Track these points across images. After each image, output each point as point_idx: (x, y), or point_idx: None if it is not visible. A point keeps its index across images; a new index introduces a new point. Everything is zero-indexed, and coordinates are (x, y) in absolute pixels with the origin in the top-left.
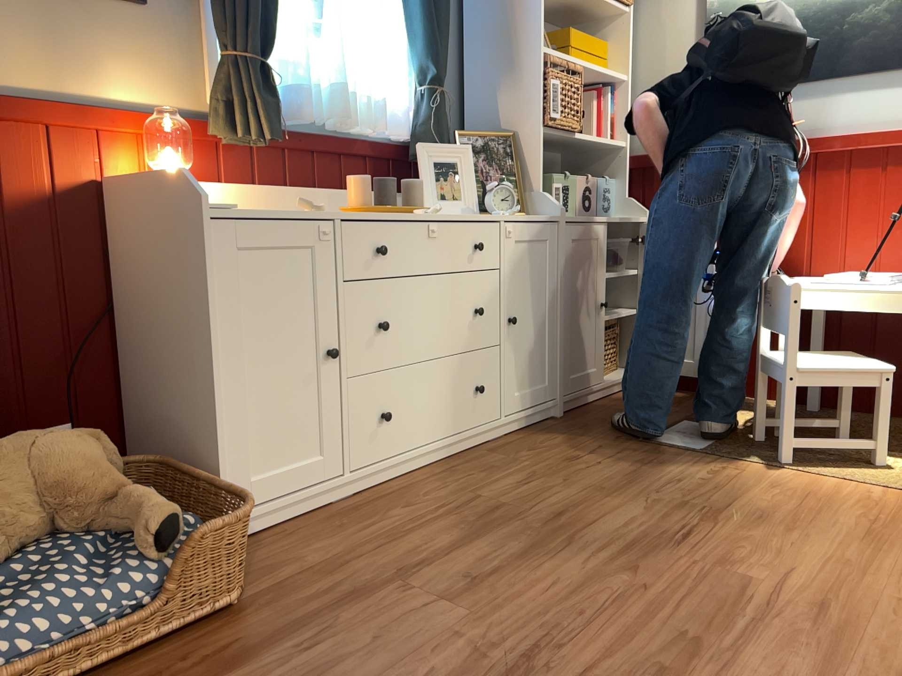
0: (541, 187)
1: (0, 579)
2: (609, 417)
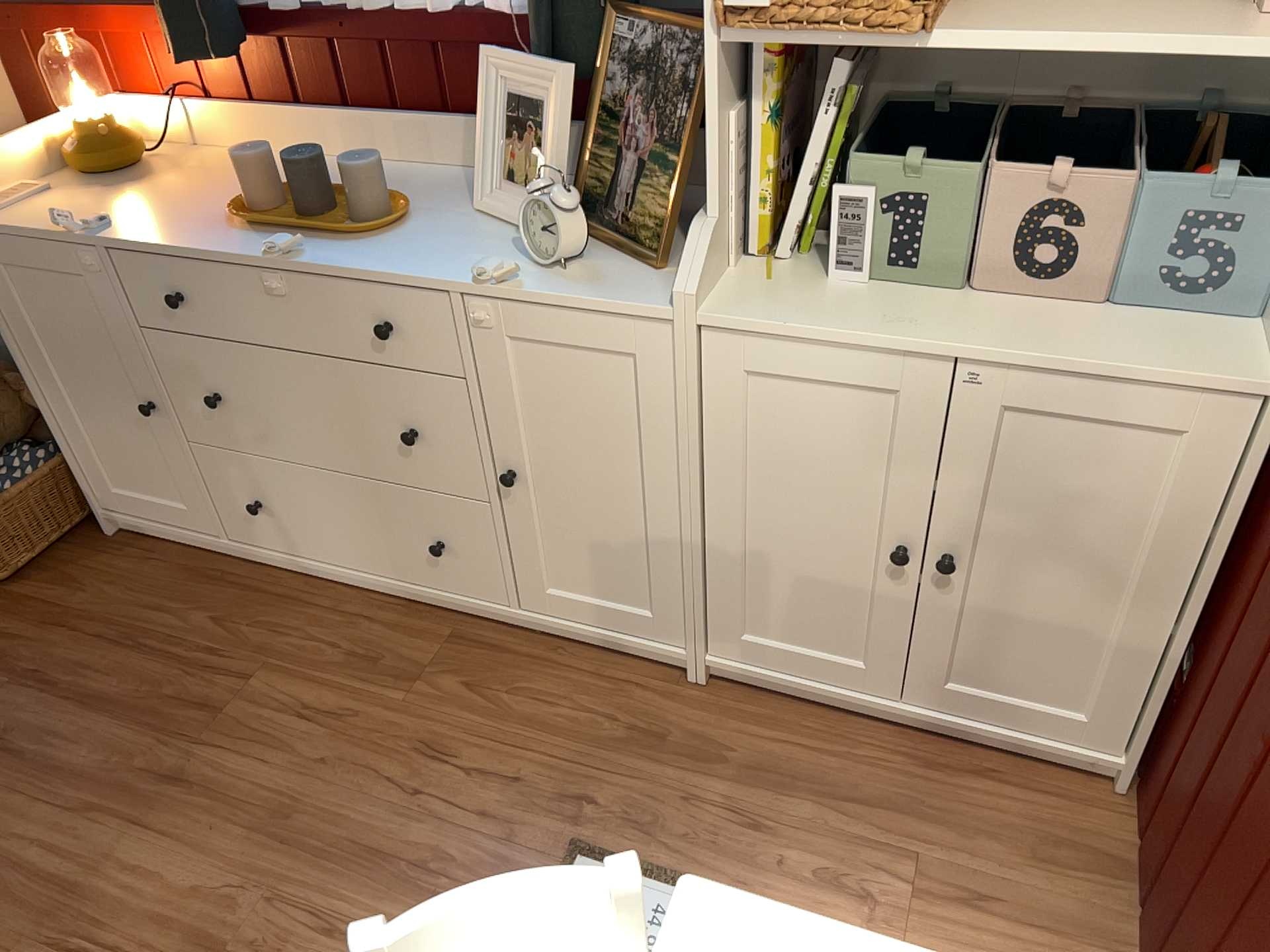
0: (736, 207)
1: None
2: (739, 756)
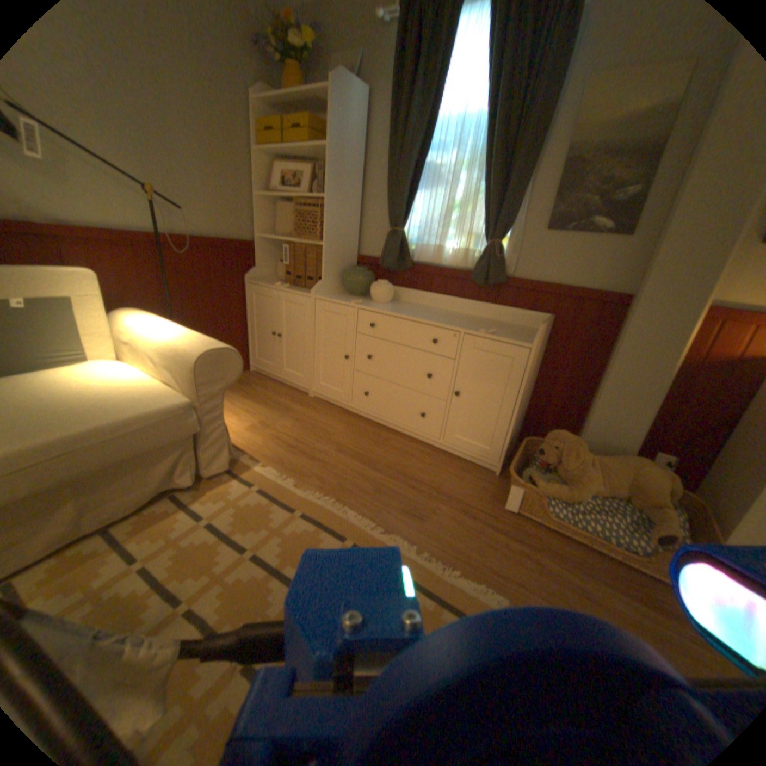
0: None
1: (600, 503)
2: None
